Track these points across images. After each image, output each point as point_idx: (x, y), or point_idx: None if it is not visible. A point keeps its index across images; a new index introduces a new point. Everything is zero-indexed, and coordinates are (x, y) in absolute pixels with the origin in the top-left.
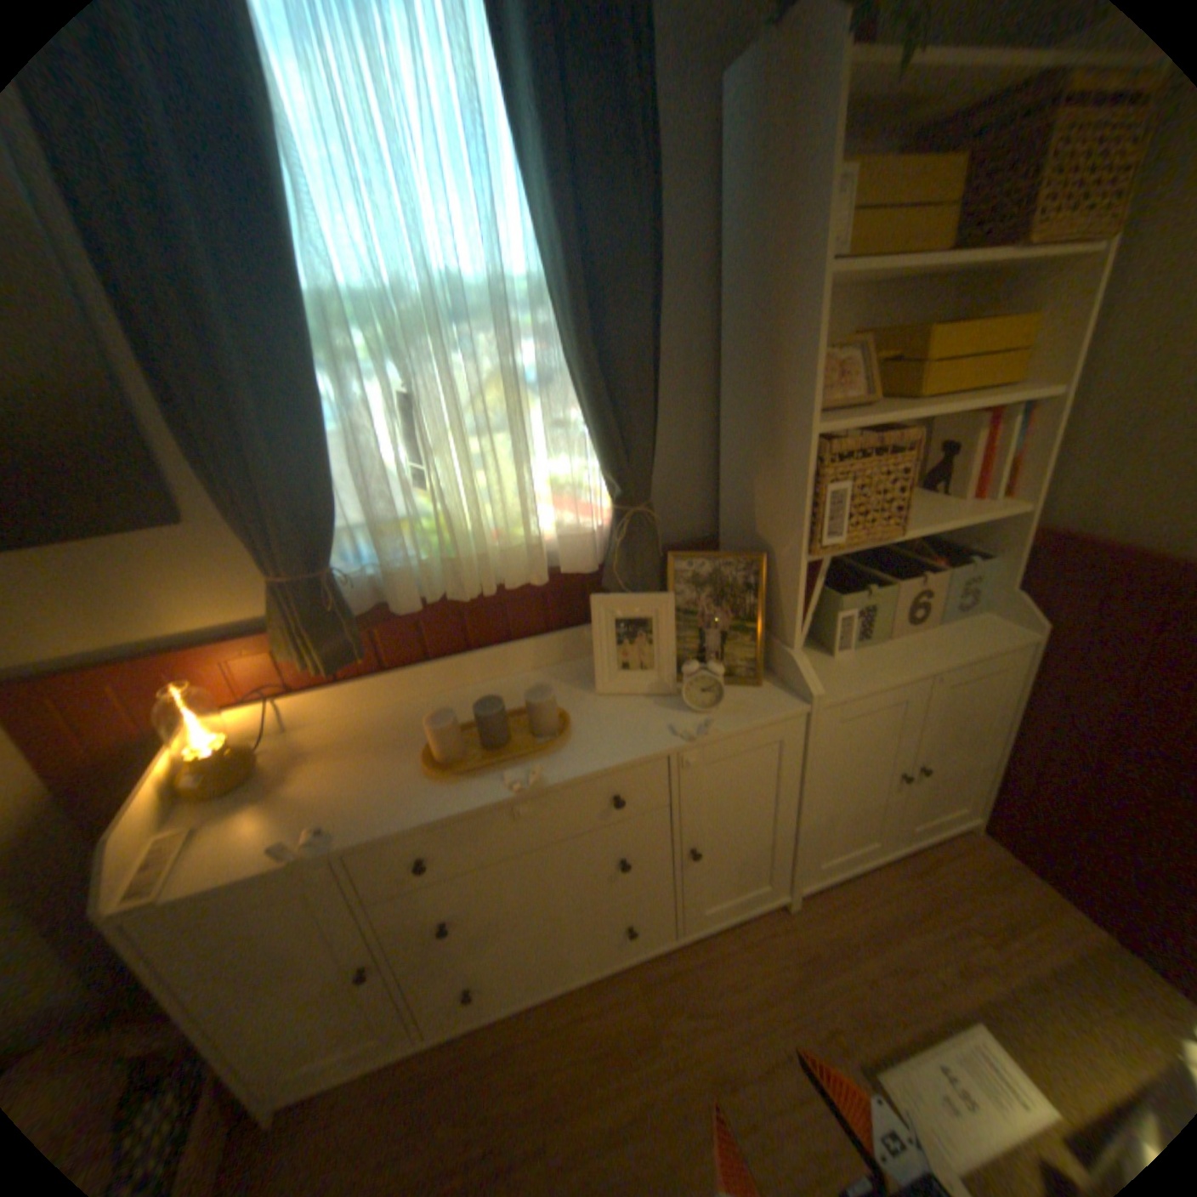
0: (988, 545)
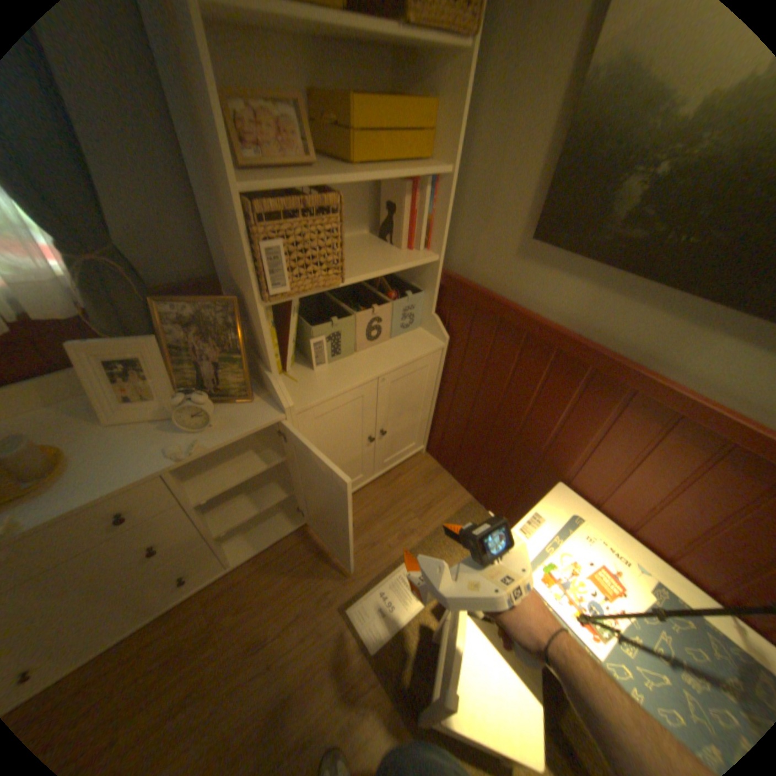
0: (418, 283)
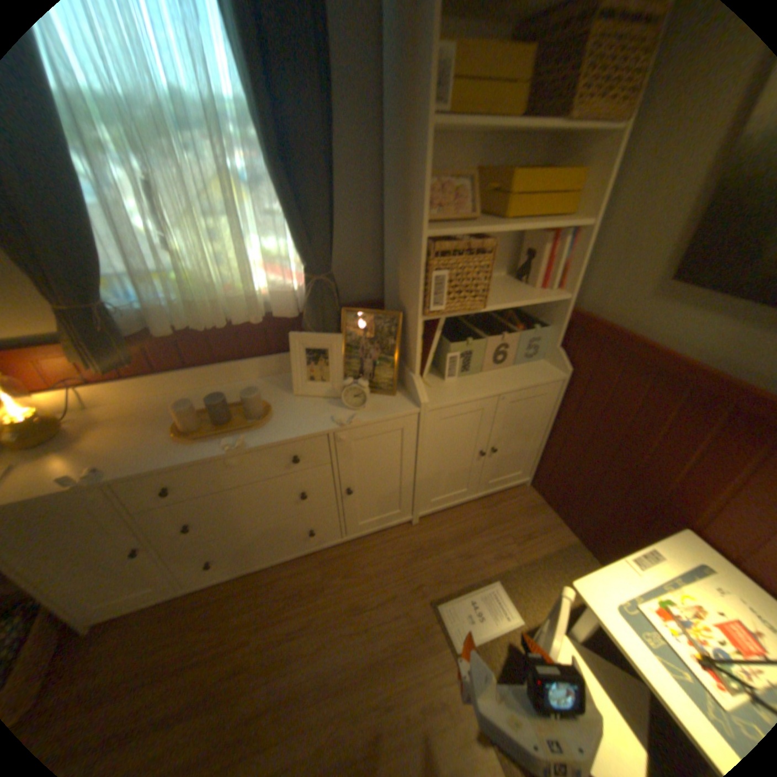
0: (547, 318)
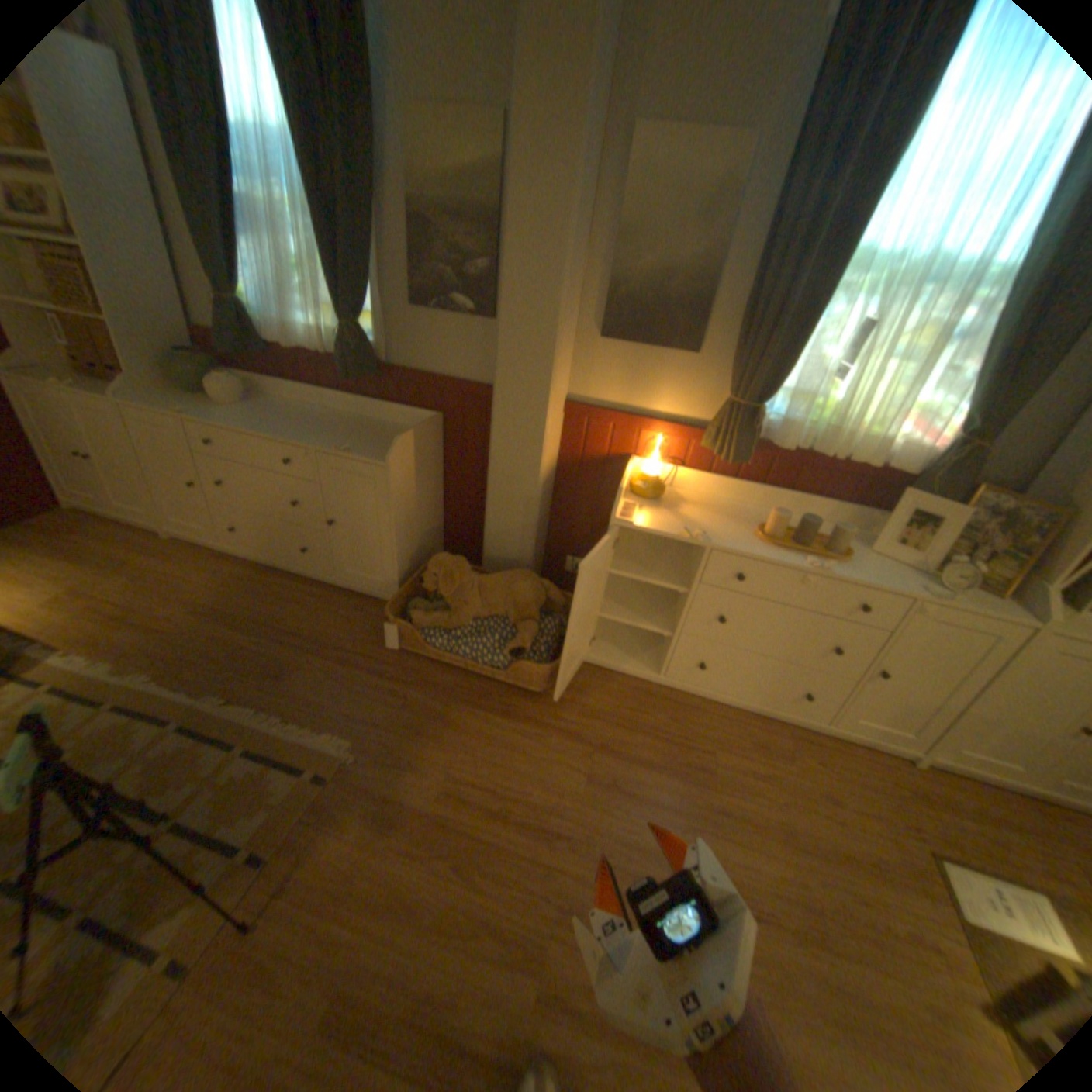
0: None
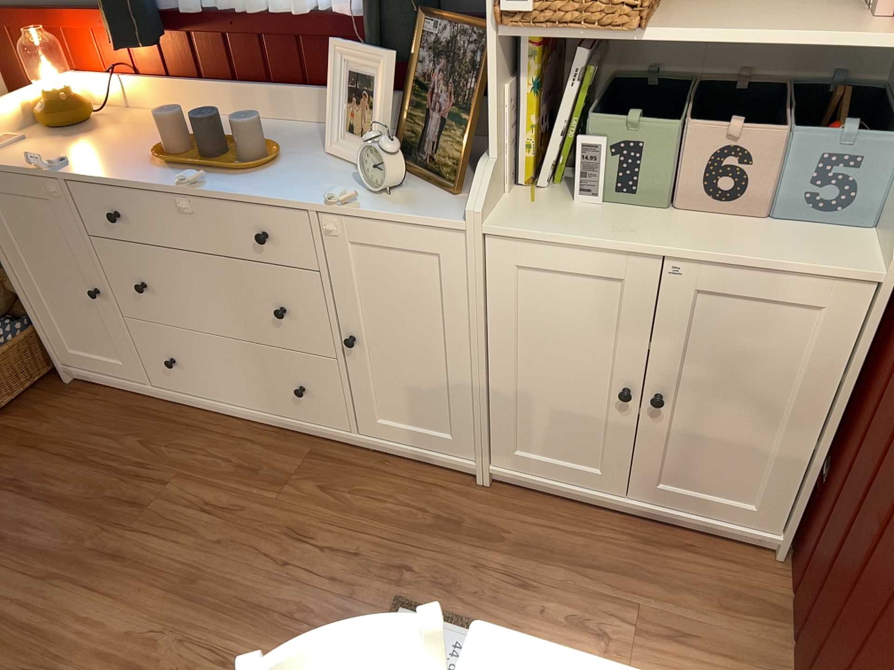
0: None
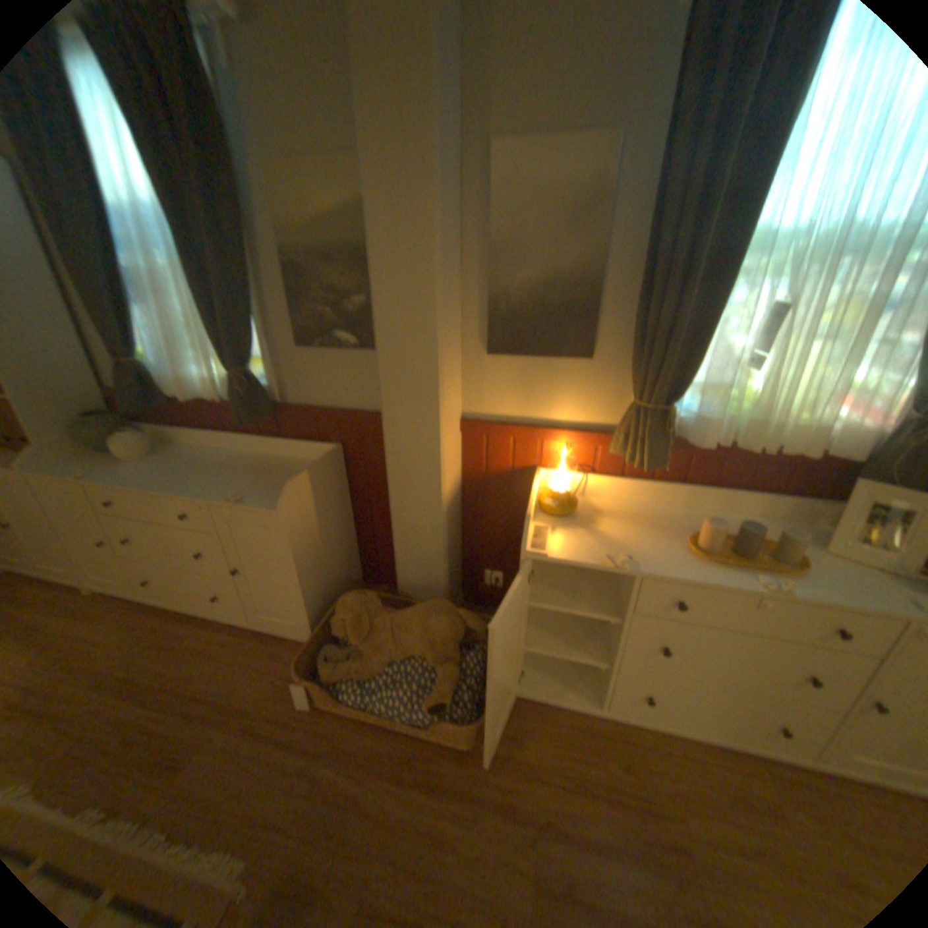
0: None
